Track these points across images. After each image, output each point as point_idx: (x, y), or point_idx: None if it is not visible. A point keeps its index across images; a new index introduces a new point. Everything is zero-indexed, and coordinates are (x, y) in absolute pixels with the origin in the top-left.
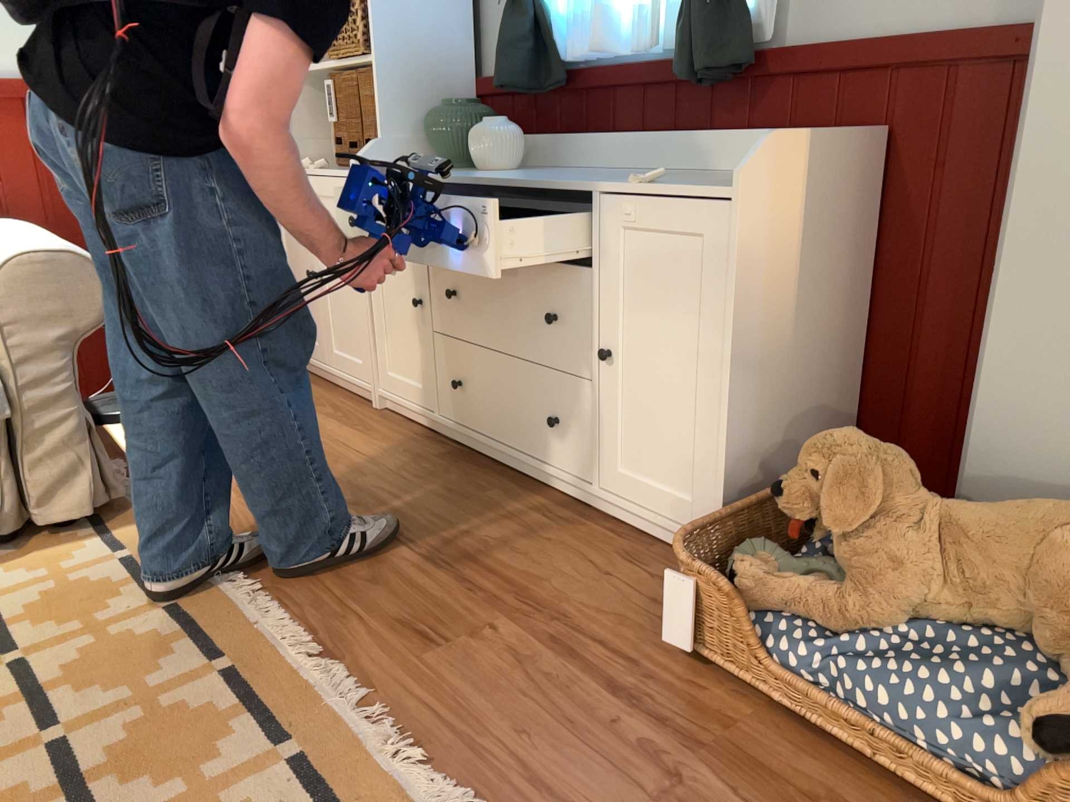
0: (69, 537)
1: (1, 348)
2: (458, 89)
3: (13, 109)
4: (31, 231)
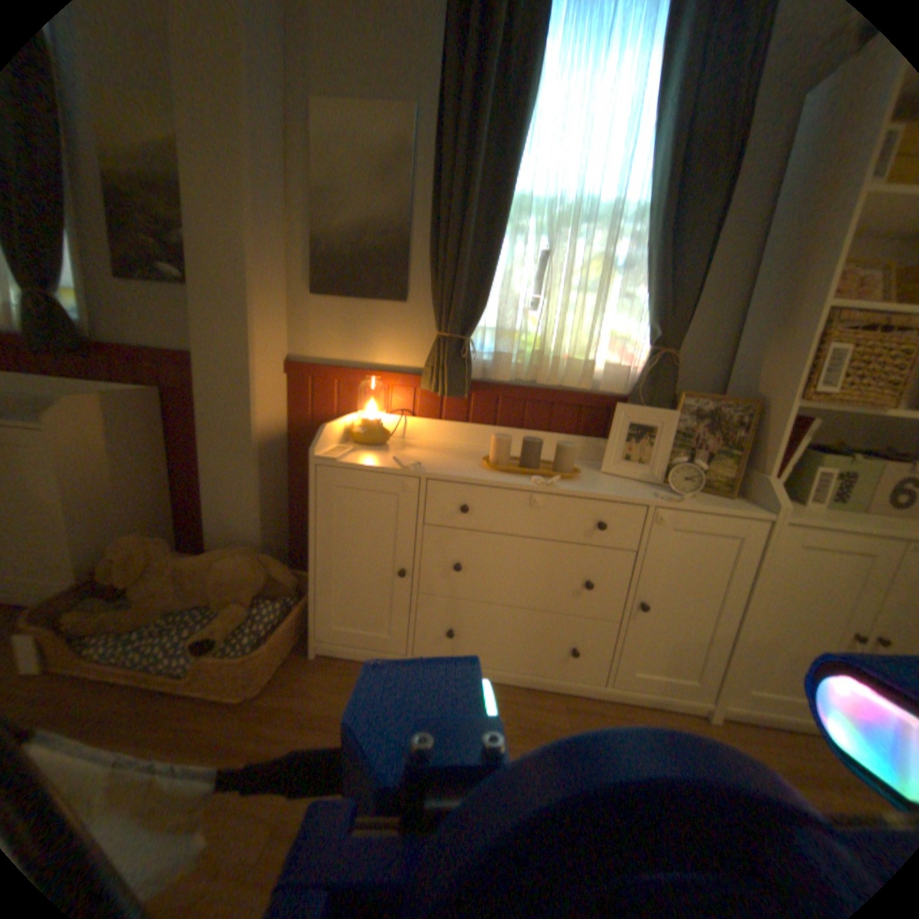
0: None
1: None
2: None
3: None
4: None
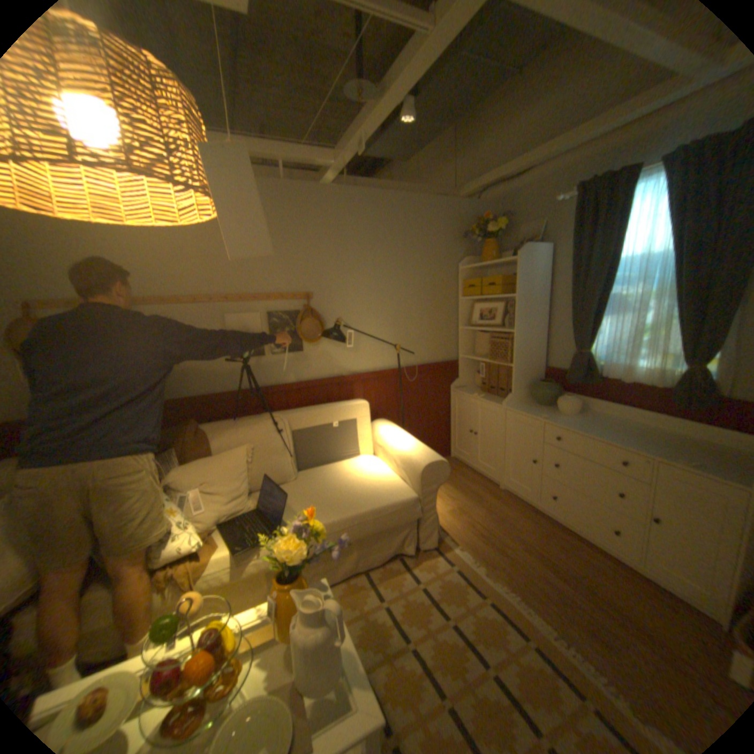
0: (430, 555)
1: (419, 493)
2: (540, 371)
3: (381, 379)
4: (402, 432)
